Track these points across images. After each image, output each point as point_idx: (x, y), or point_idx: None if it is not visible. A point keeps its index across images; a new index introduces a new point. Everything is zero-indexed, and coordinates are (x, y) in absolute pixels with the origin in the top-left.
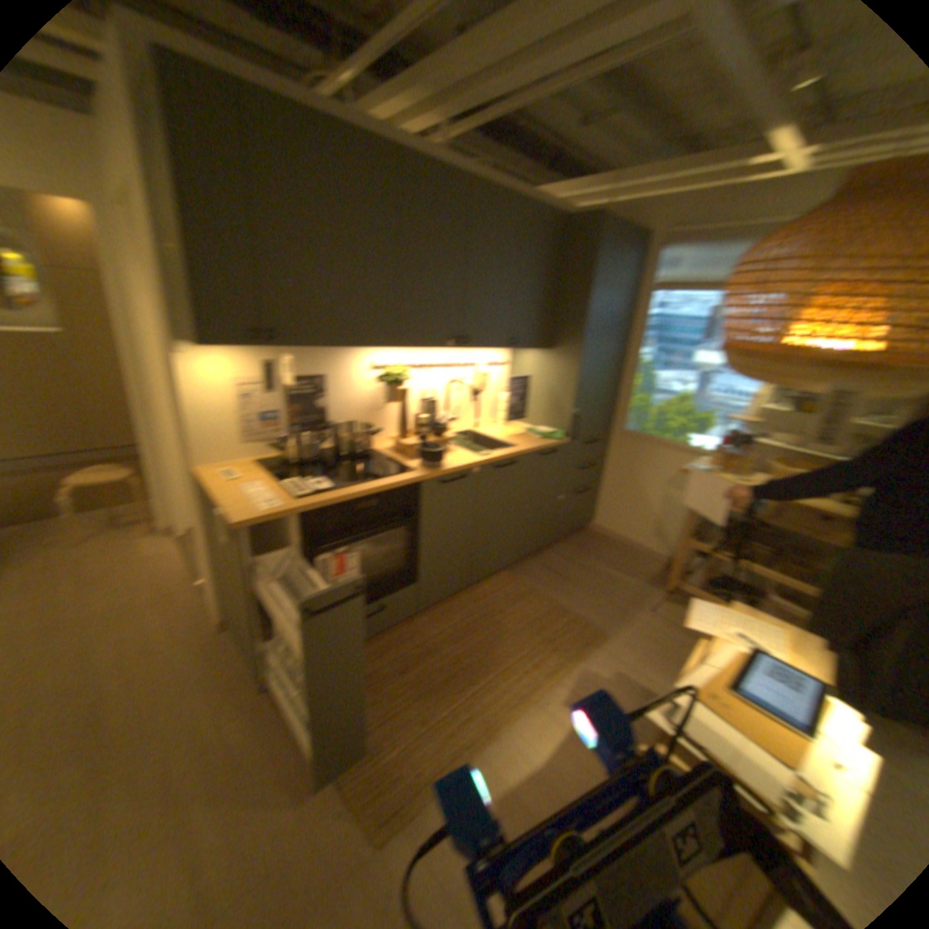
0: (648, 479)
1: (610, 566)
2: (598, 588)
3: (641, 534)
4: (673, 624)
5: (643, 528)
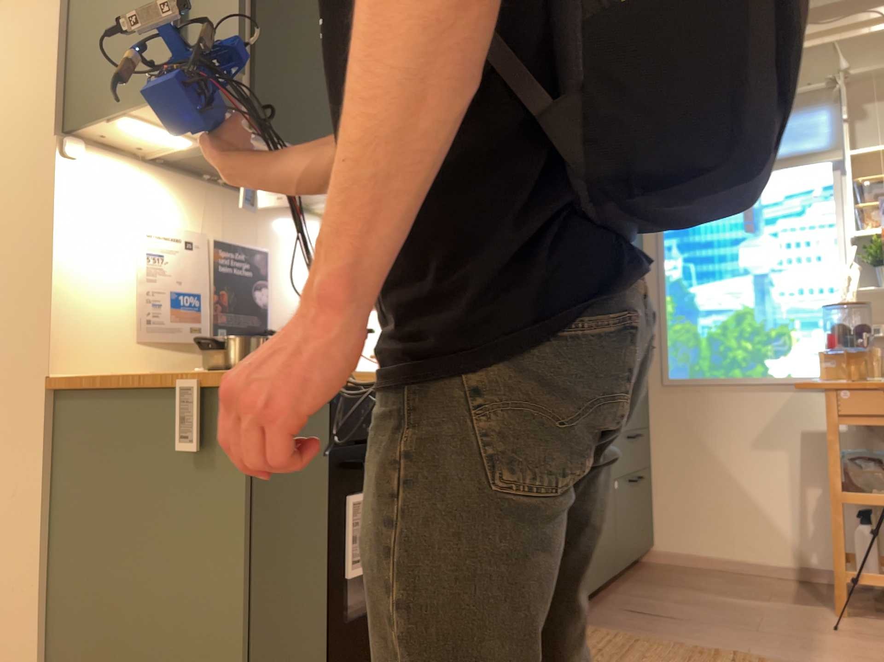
0: (727, 444)
1: (725, 593)
2: (735, 619)
3: (744, 540)
4: (882, 638)
5: (743, 529)
